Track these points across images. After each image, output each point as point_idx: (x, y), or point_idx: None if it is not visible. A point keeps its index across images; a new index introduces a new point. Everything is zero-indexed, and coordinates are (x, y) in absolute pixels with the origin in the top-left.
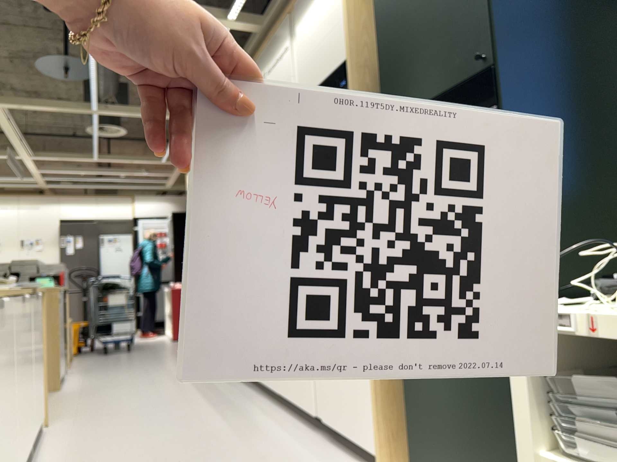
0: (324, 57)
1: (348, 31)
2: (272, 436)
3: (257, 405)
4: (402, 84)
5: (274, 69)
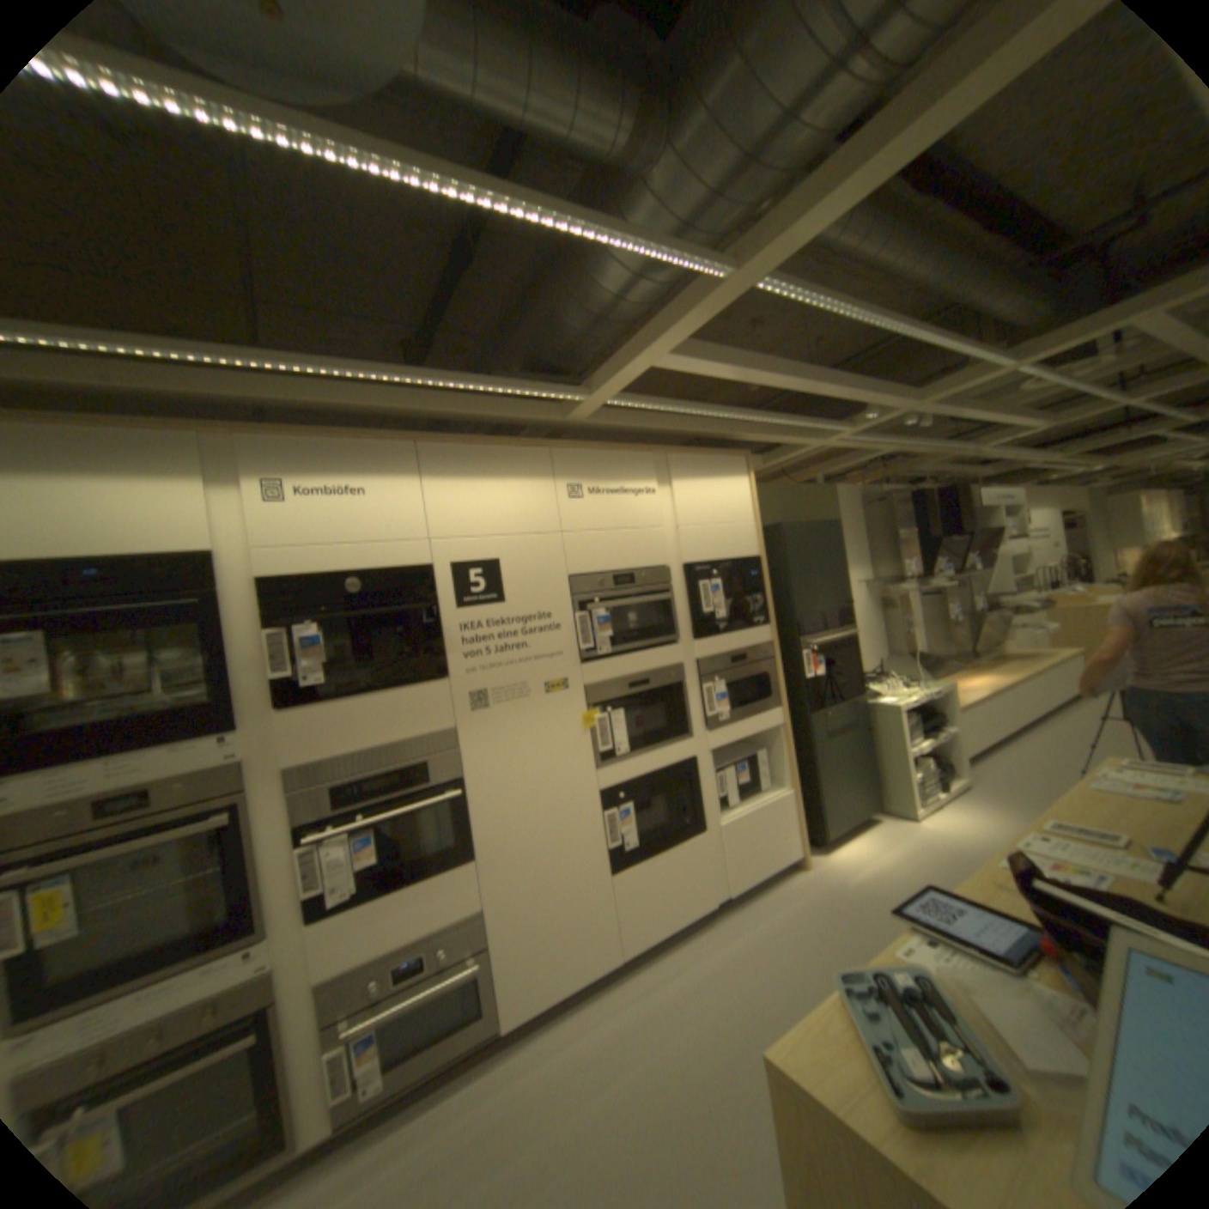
0: (725, 539)
1: (758, 537)
2: (731, 960)
3: (603, 1021)
4: (805, 596)
5: (613, 497)
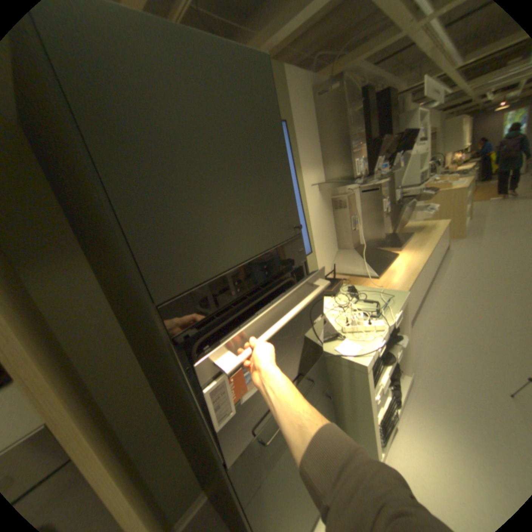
0: None
1: None
2: None
3: None
4: (183, 238)
5: None
